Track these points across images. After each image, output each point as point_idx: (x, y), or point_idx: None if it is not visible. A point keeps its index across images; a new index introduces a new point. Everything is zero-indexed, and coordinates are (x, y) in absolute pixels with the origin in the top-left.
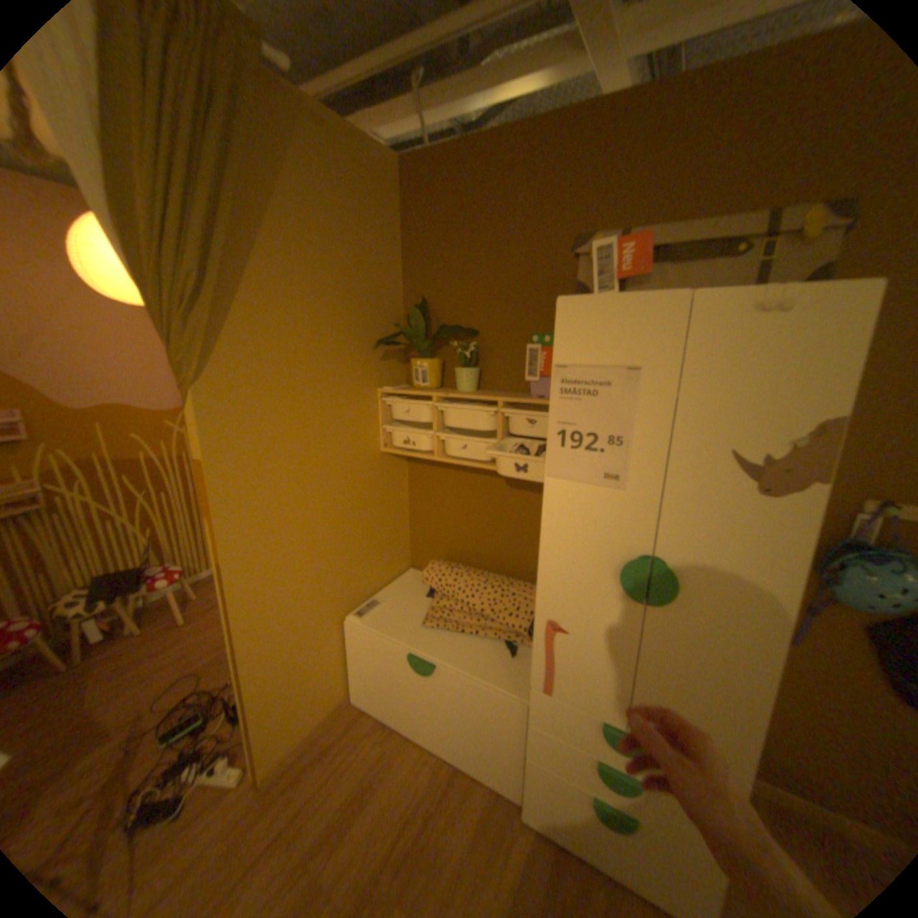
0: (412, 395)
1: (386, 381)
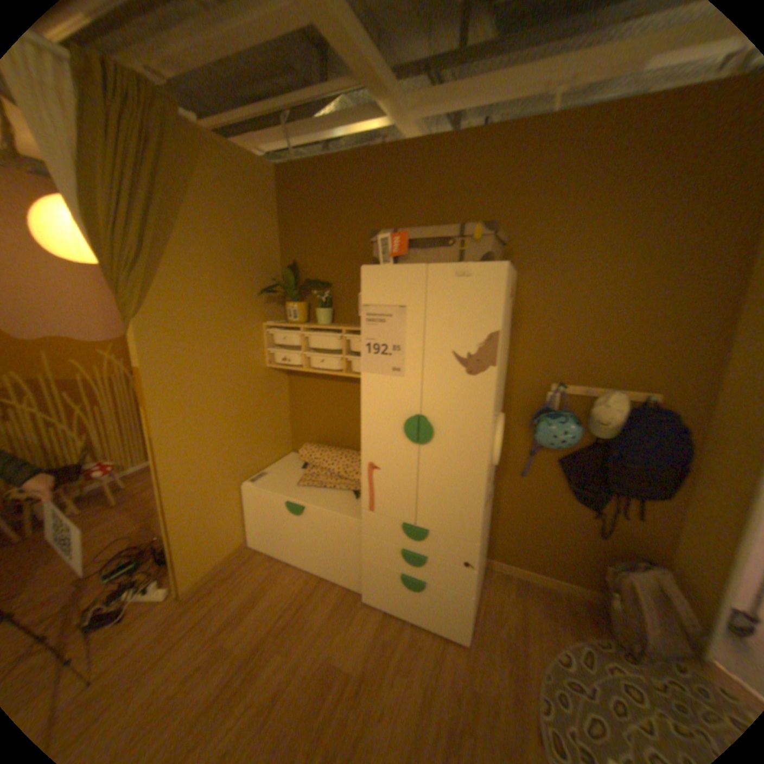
0: (287, 327)
1: (270, 317)
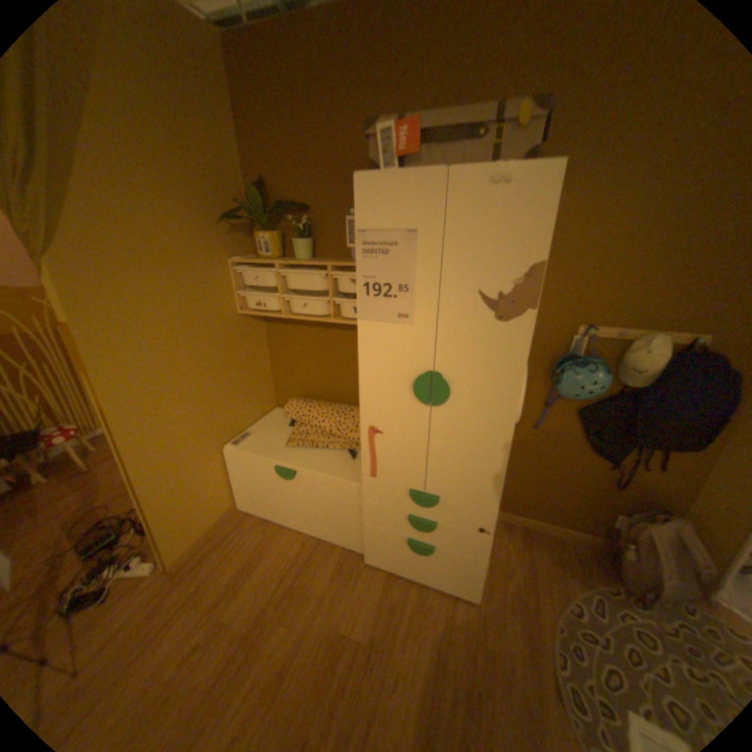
0: (258, 264)
1: (235, 252)
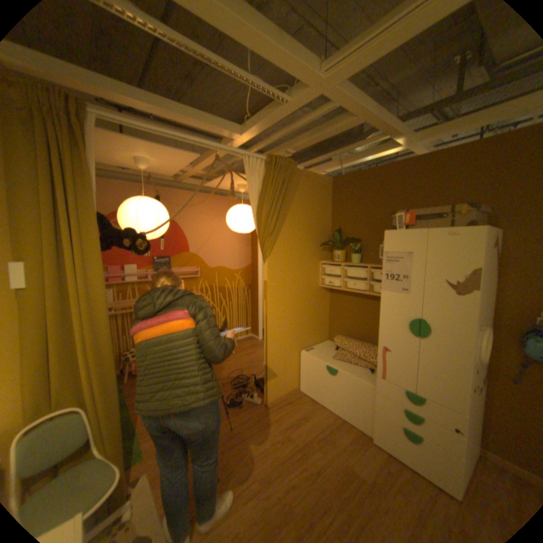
0: (333, 264)
1: (322, 259)
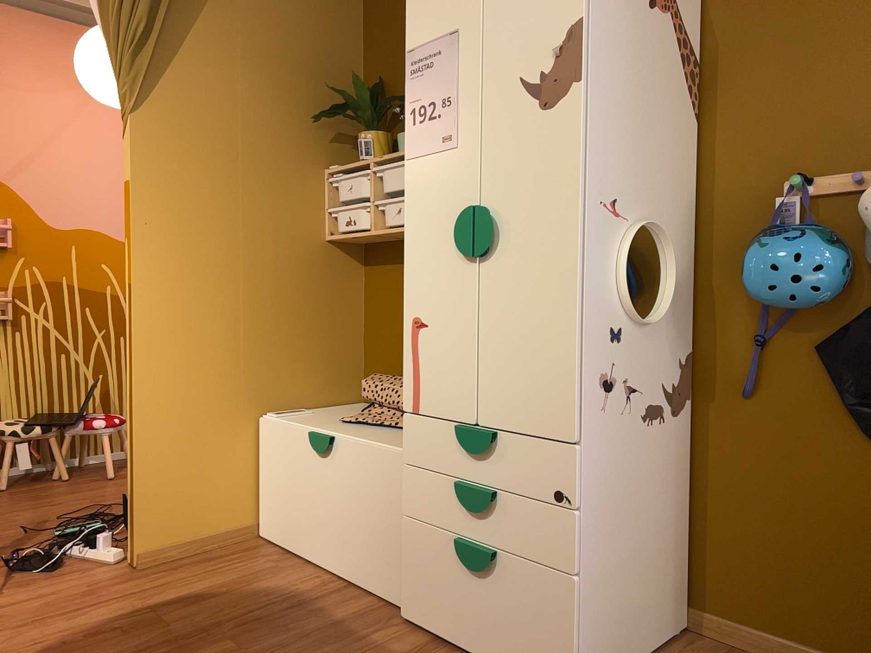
0: (353, 167)
1: (337, 164)
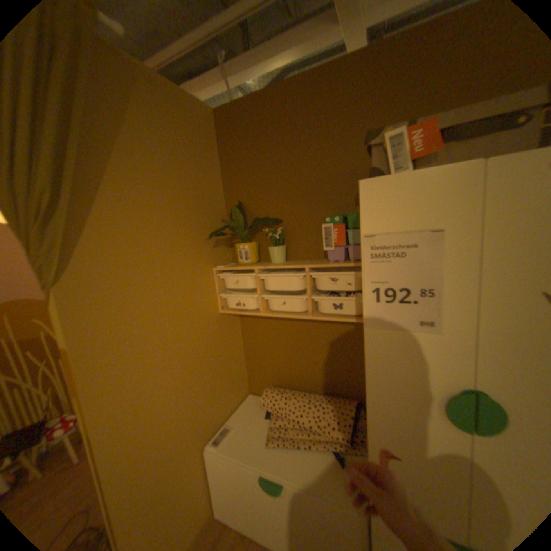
0: (239, 269)
1: (218, 261)
